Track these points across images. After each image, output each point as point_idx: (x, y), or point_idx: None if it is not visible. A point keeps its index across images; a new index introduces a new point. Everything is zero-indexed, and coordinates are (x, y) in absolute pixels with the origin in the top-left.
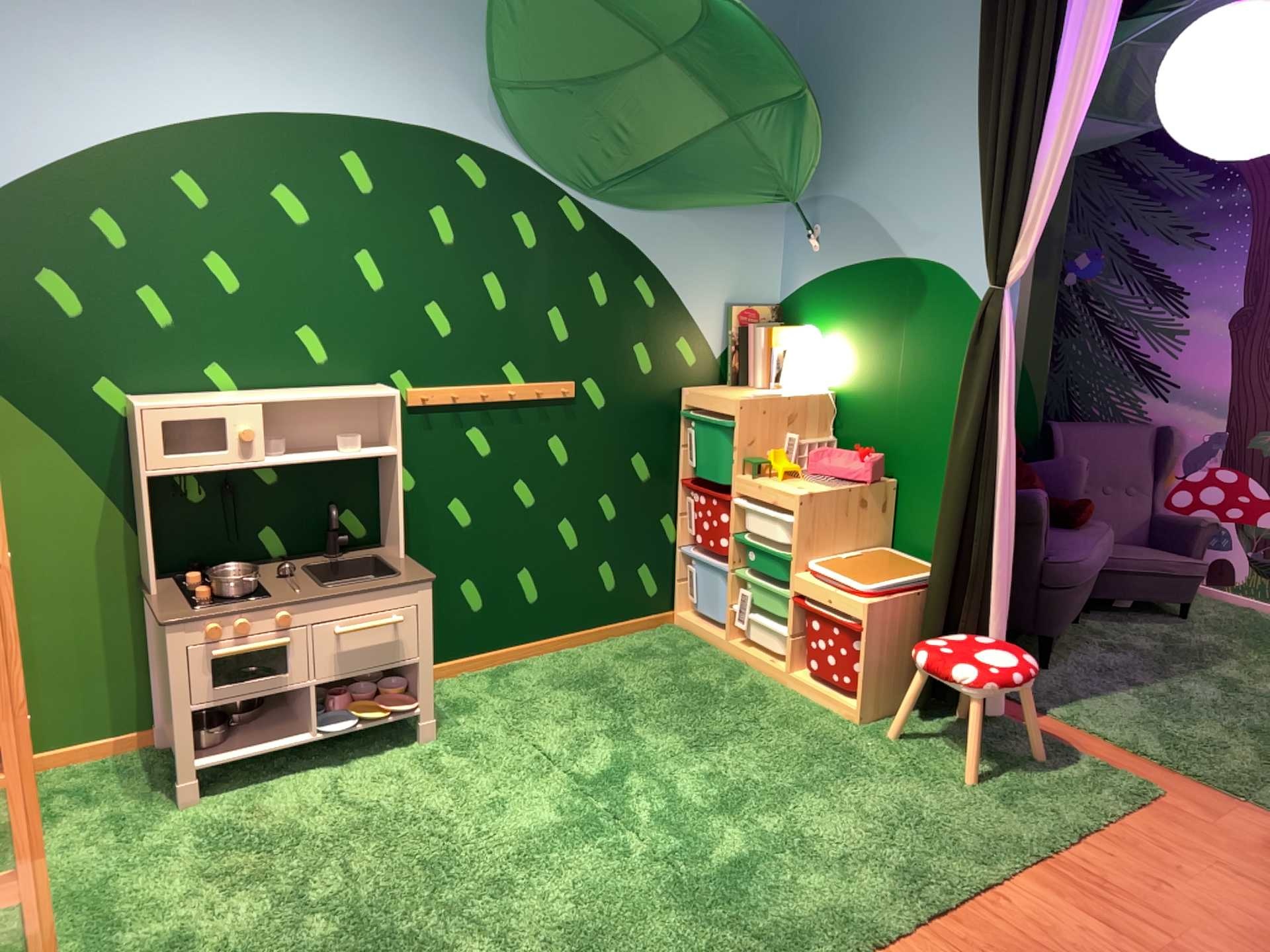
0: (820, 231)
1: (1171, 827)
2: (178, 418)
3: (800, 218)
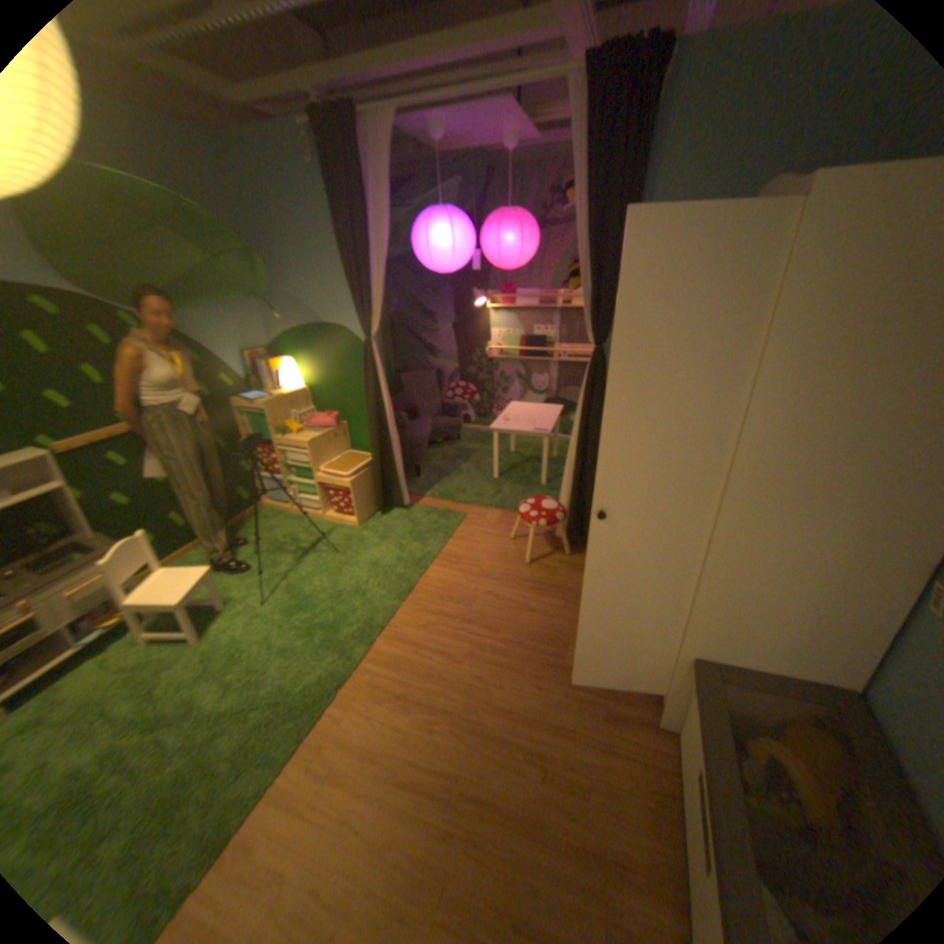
0: (279, 311)
1: (472, 527)
2: None
3: (266, 304)
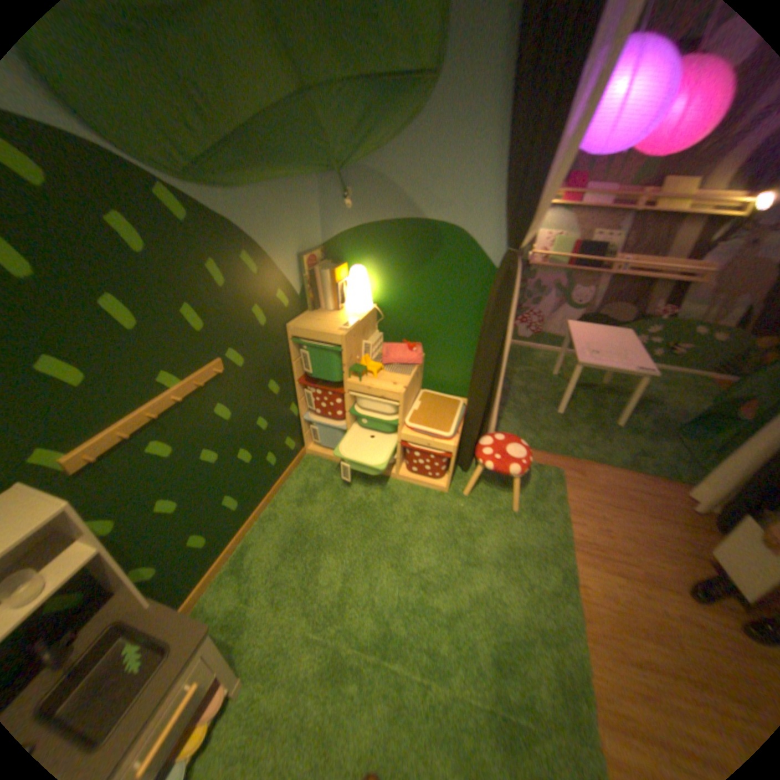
0: (351, 194)
1: (580, 491)
2: None
3: (330, 182)
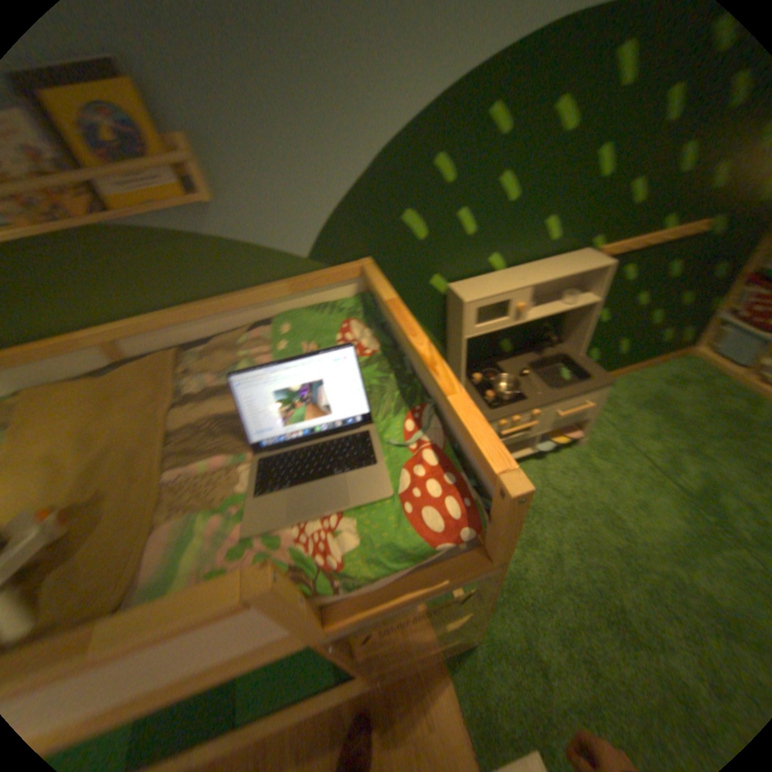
0: None
1: None
2: (486, 304)
3: None
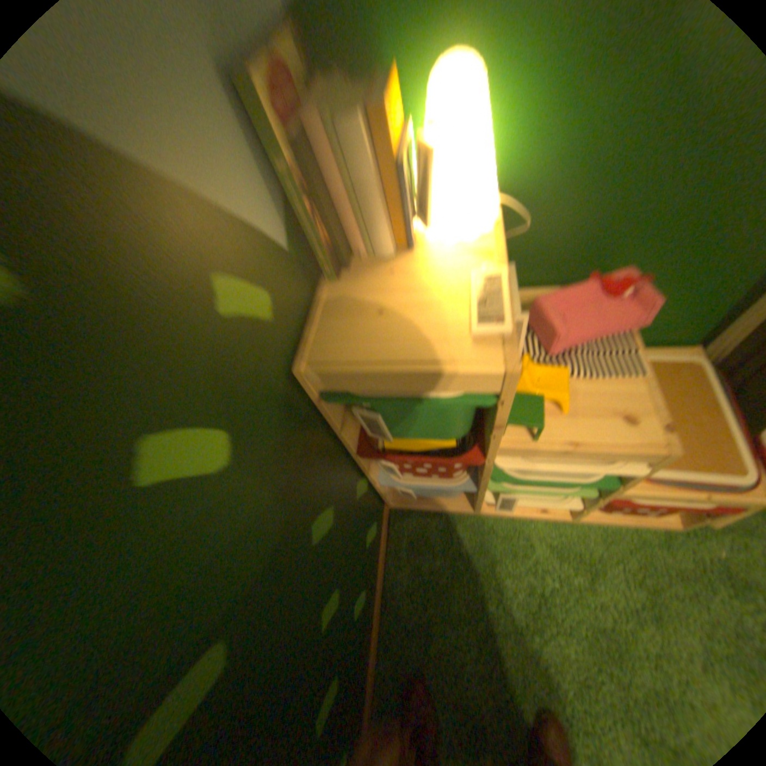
0: None
1: None
2: None
3: None
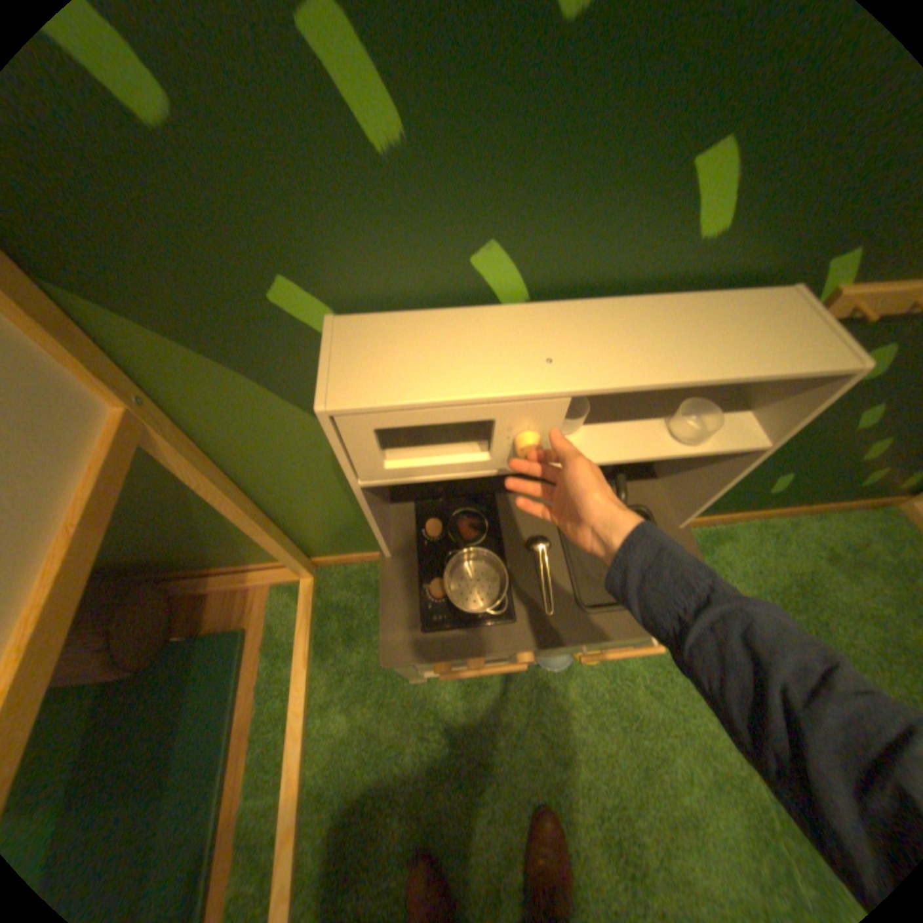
0: None
1: None
2: (405, 424)
3: None
